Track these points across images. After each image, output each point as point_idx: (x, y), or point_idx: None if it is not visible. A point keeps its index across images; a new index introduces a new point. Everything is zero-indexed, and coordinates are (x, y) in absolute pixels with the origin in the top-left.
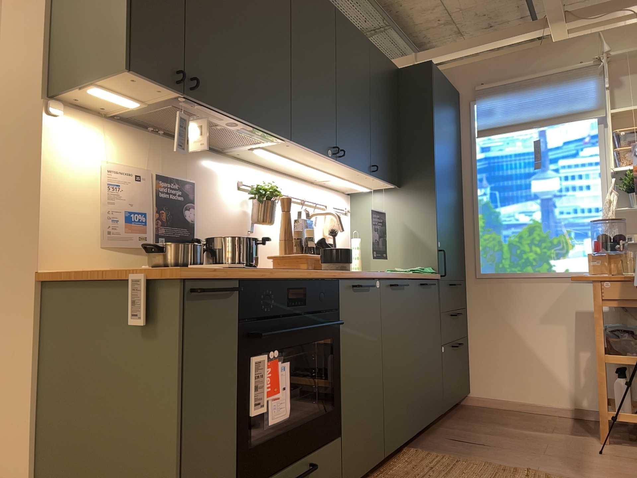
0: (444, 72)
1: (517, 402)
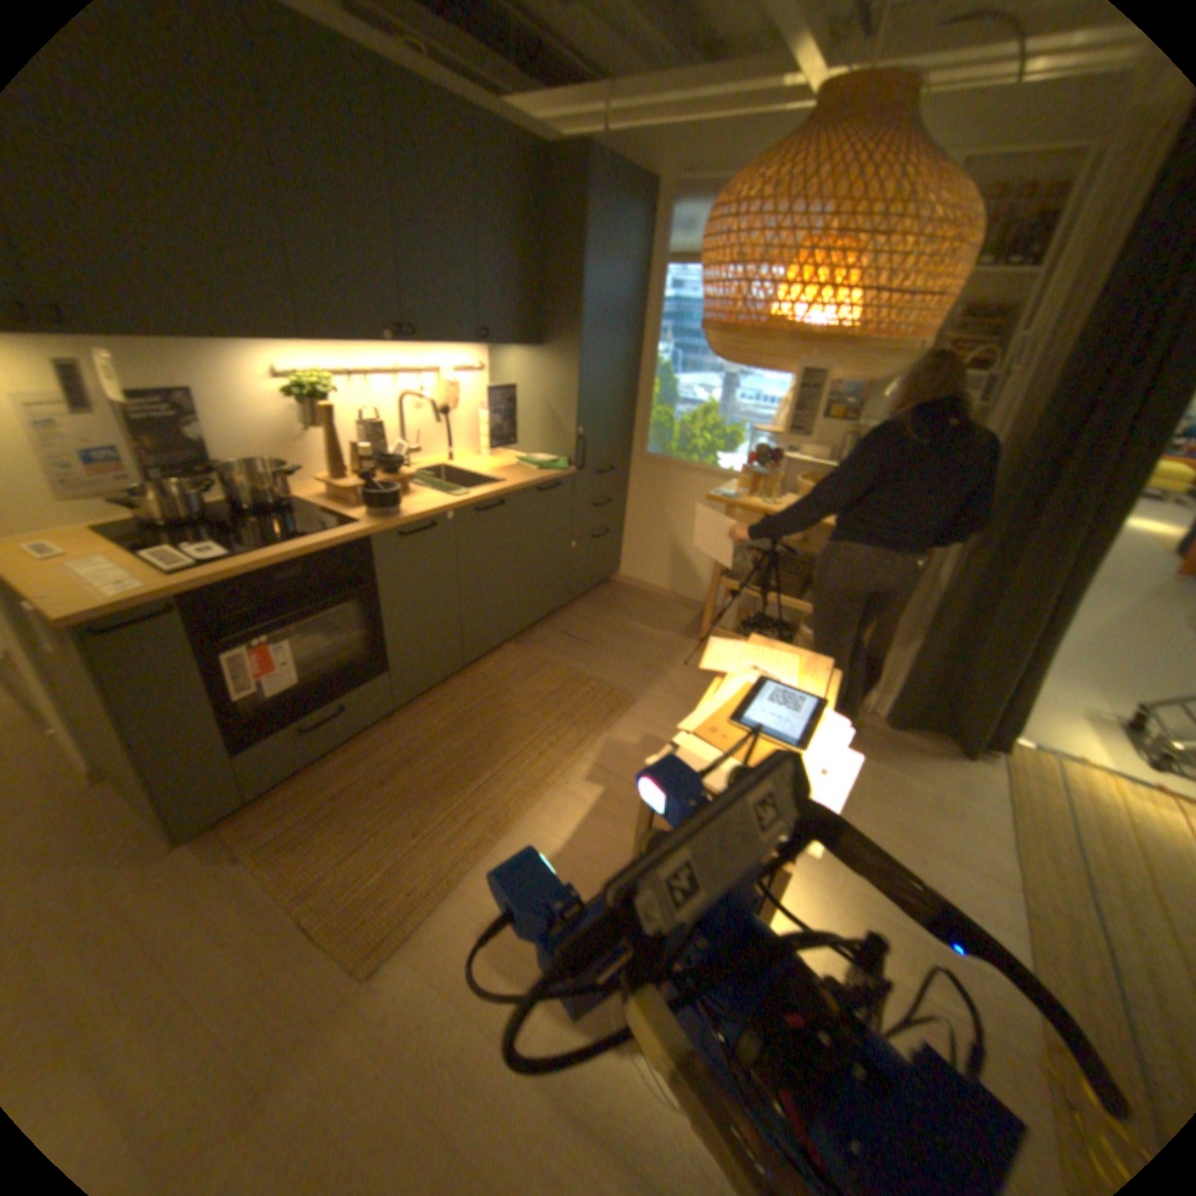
0: (646, 131)
1: (657, 589)
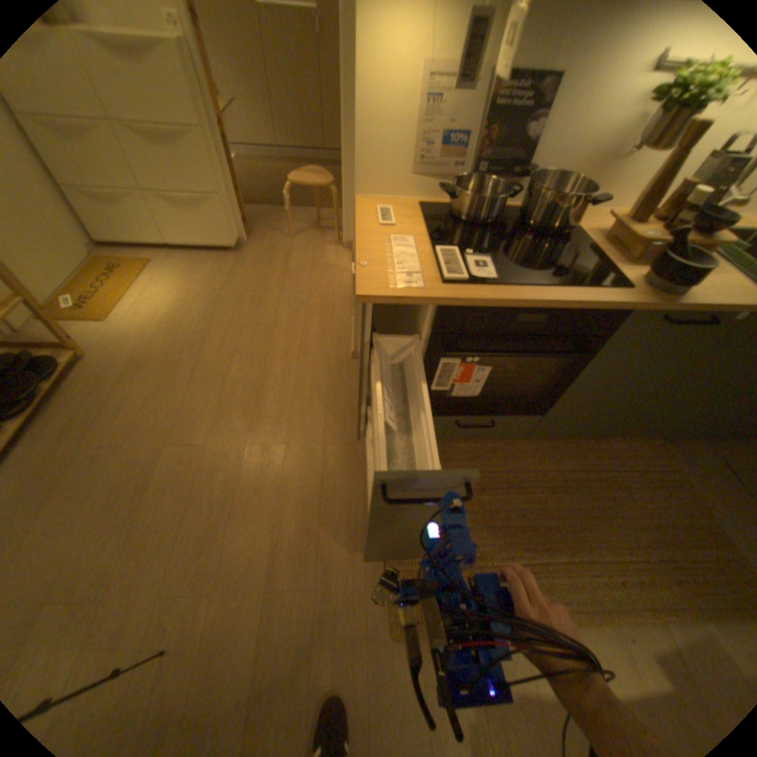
0: None
1: None
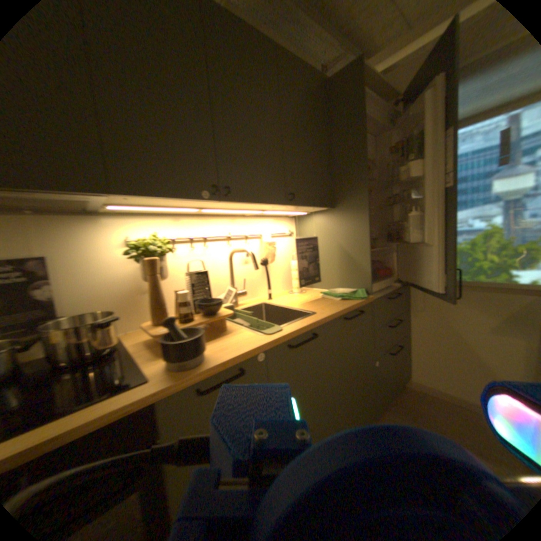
0: (389, 72)
1: (457, 397)
